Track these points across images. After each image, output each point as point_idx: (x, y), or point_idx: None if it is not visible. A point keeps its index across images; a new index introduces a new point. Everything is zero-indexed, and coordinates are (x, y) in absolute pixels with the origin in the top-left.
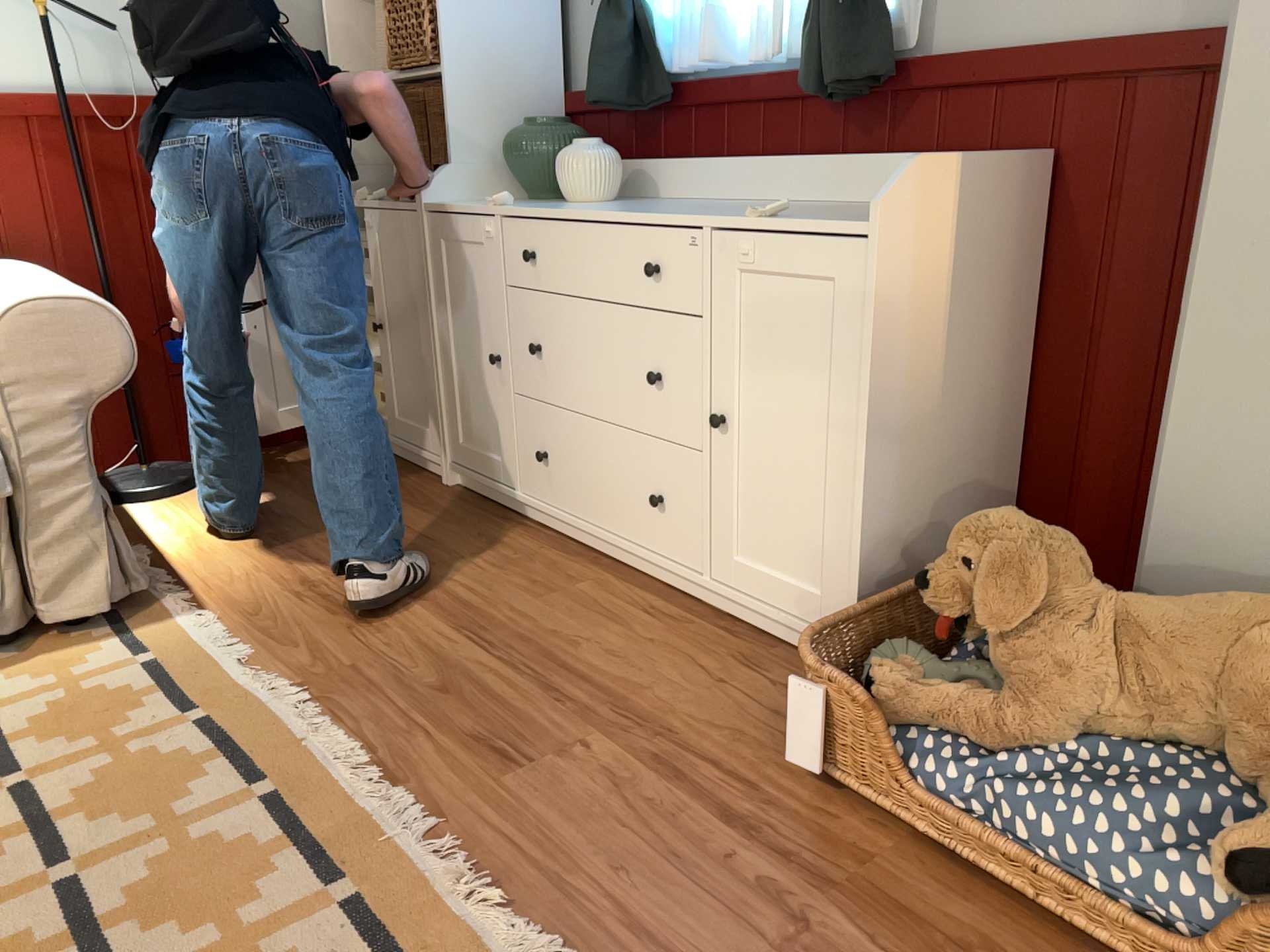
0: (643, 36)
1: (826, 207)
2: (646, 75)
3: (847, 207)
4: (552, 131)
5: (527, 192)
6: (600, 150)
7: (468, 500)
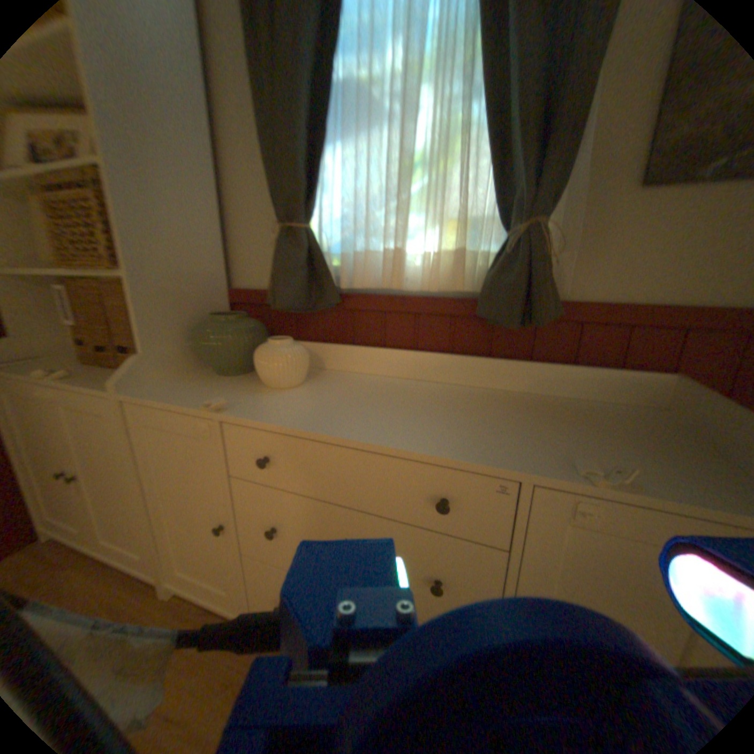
0: (316, 256)
1: (500, 396)
2: (318, 285)
3: (520, 398)
4: (244, 324)
5: (222, 369)
6: (300, 346)
7: (195, 618)
